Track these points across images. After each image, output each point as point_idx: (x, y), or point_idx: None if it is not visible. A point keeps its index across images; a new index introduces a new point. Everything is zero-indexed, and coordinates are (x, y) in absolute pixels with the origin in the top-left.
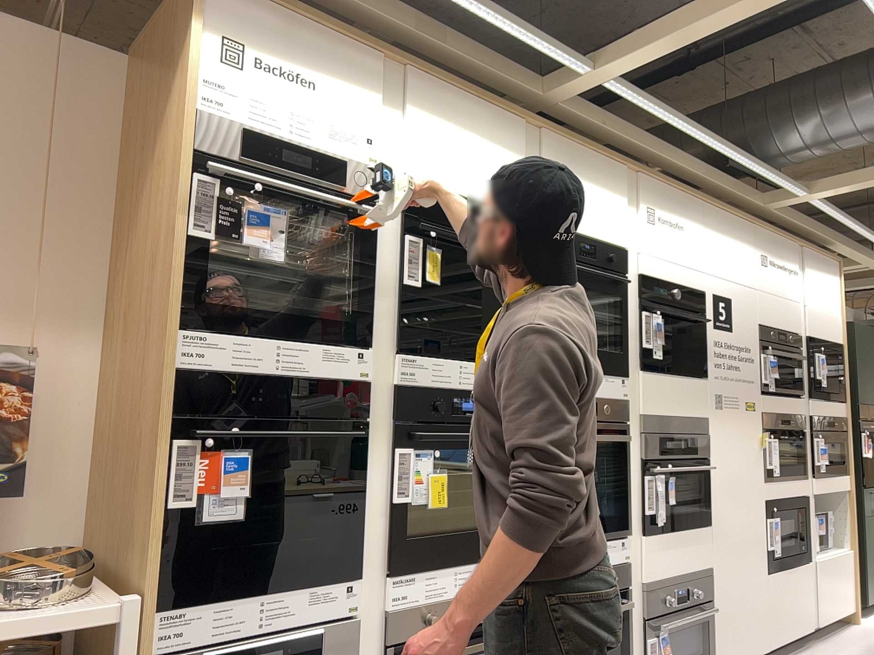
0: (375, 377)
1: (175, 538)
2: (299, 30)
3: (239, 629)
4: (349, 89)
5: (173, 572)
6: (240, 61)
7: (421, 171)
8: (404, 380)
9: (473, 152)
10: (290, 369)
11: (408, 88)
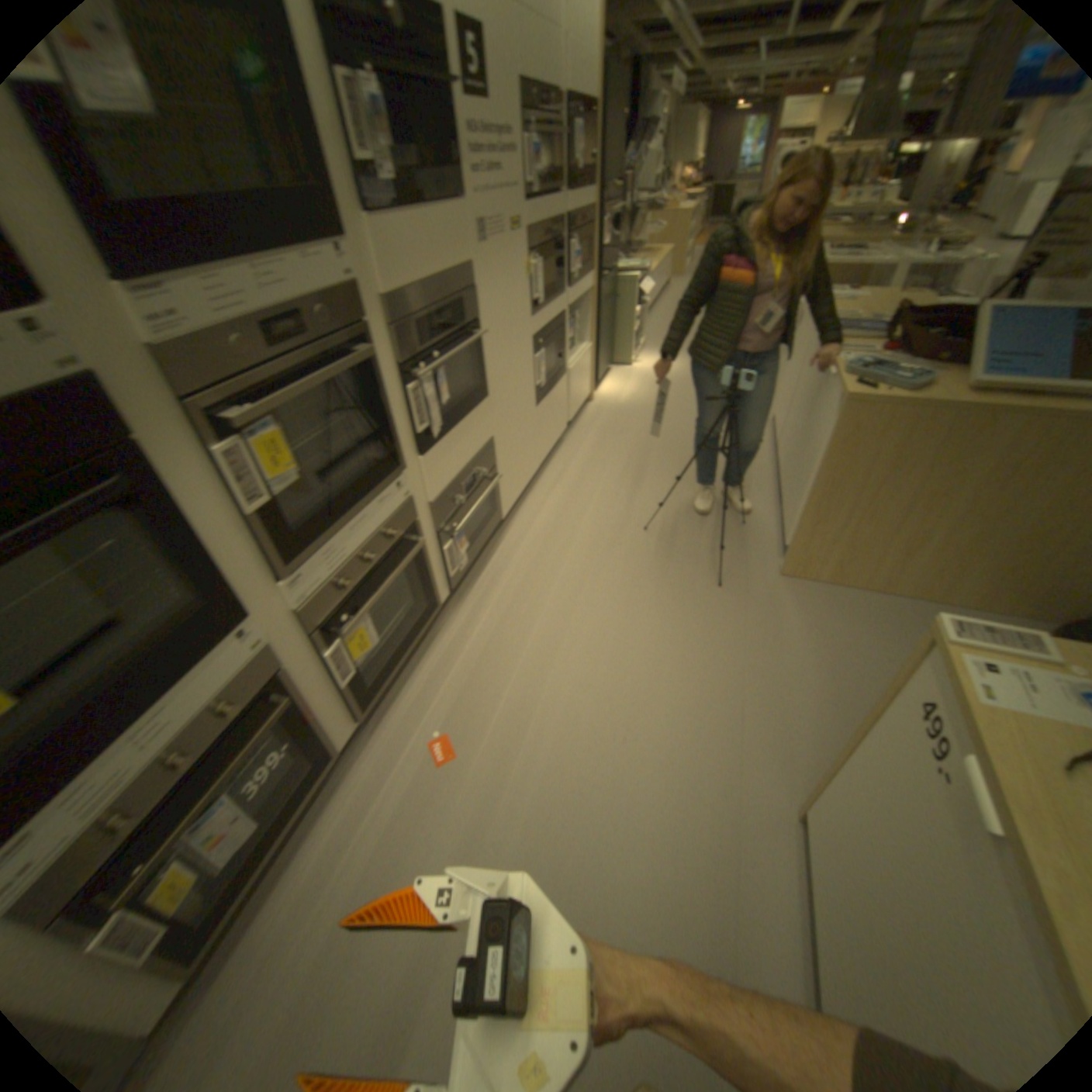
0: None
1: None
2: None
3: None
4: None
5: None
6: None
7: None
8: None
9: None
10: None
11: None
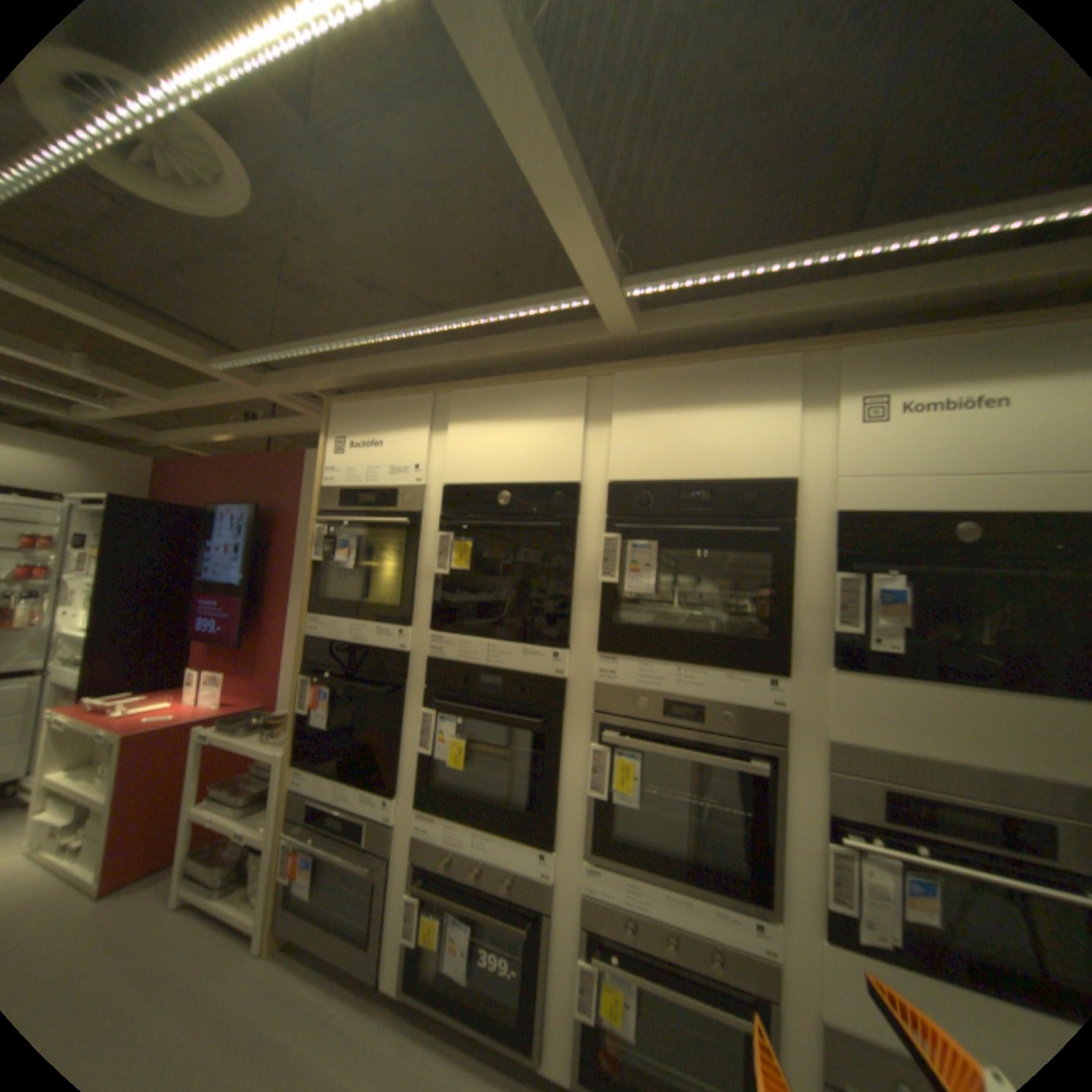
0: (411, 652)
1: (291, 736)
2: (370, 403)
3: (323, 805)
4: (400, 428)
5: (298, 755)
6: (336, 444)
7: (456, 471)
8: (432, 656)
9: (515, 431)
10: (352, 641)
11: (451, 402)
